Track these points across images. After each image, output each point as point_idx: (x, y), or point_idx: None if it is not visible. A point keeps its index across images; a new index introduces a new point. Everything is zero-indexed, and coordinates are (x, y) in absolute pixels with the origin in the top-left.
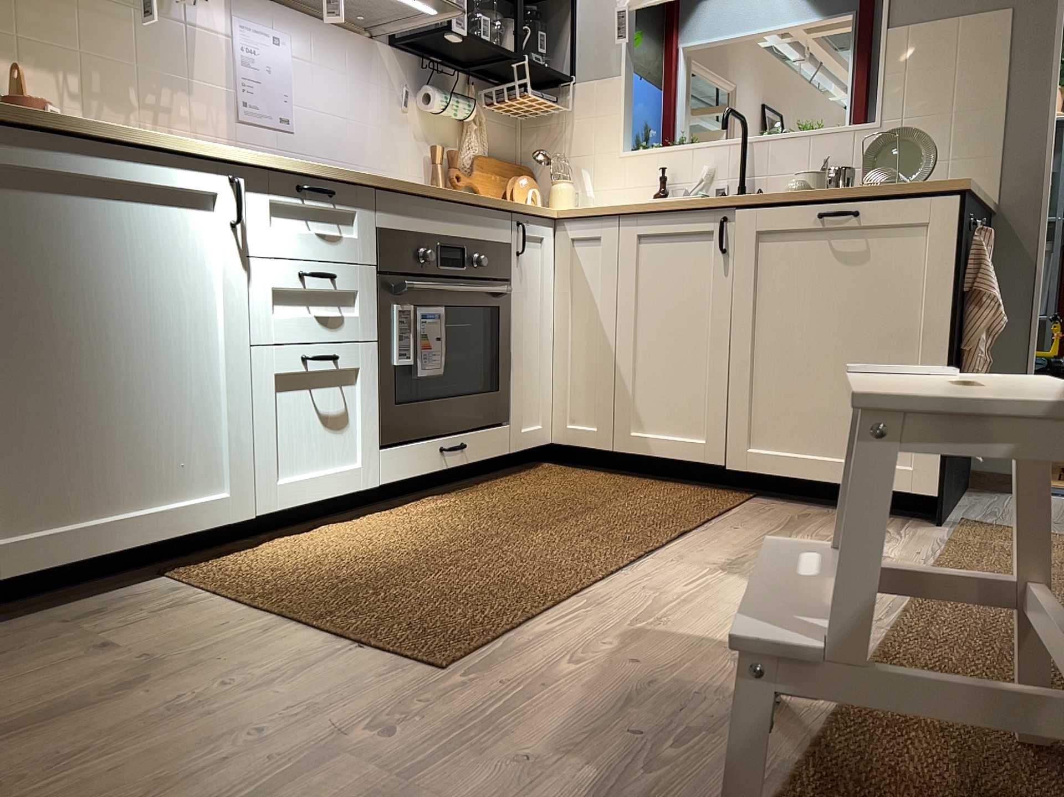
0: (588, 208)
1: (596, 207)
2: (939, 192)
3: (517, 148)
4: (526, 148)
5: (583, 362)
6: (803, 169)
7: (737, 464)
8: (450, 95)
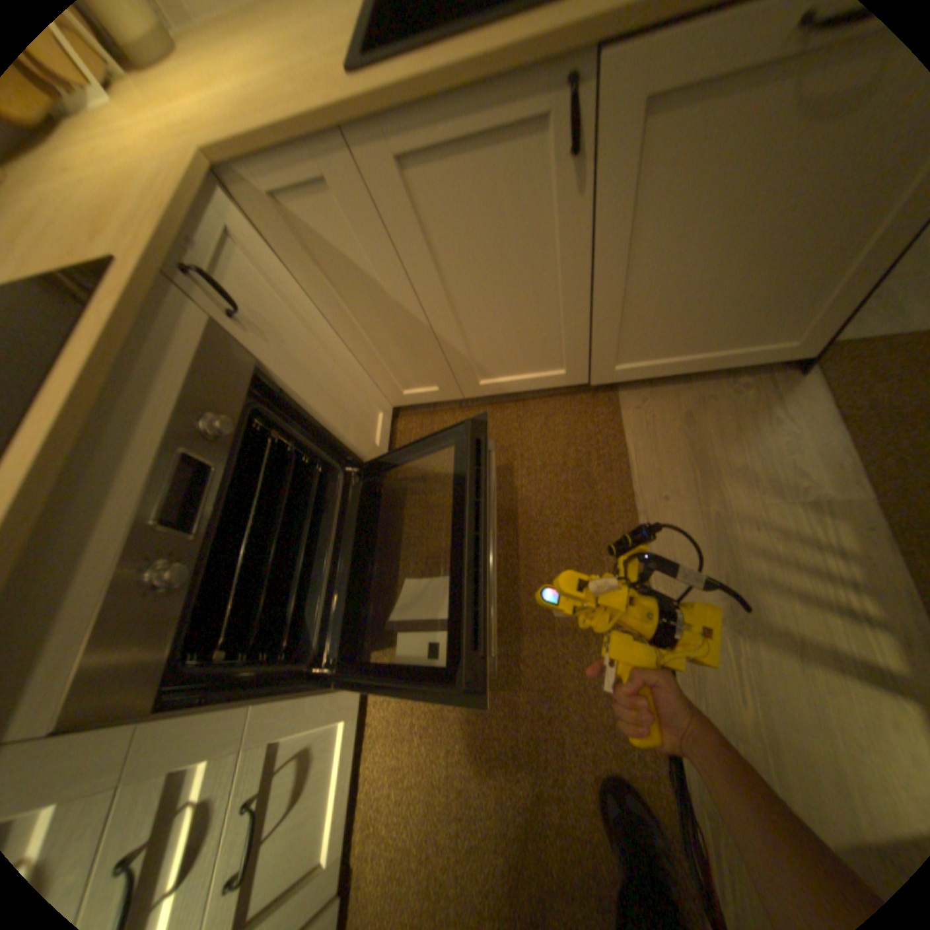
0: (260, 130)
1: (271, 115)
2: None
3: None
4: None
5: (387, 344)
6: None
7: (601, 382)
8: None
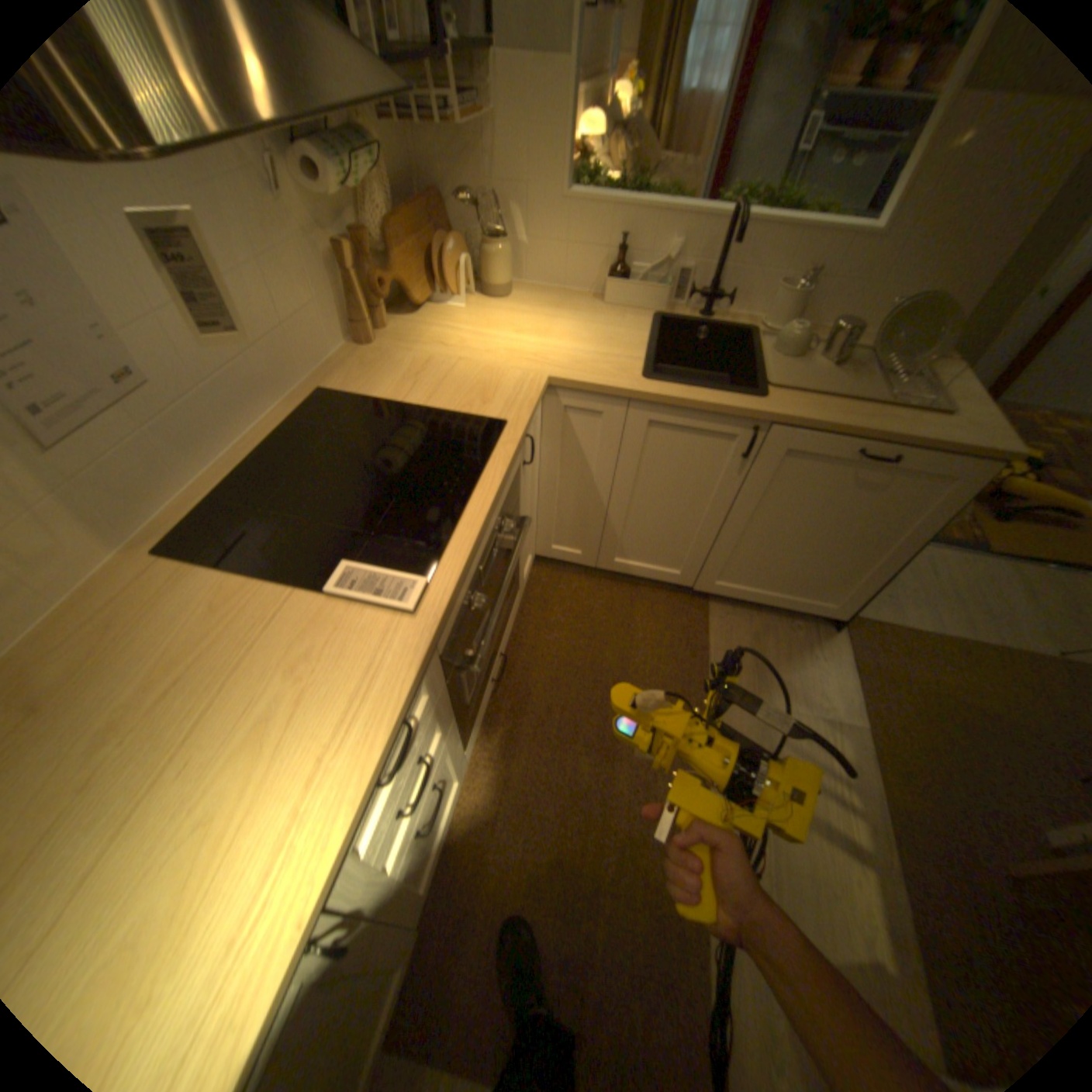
0: (590, 382)
1: (597, 377)
2: (993, 458)
3: (407, 147)
4: (421, 146)
5: (568, 508)
6: (784, 263)
7: (702, 589)
8: (341, 149)
